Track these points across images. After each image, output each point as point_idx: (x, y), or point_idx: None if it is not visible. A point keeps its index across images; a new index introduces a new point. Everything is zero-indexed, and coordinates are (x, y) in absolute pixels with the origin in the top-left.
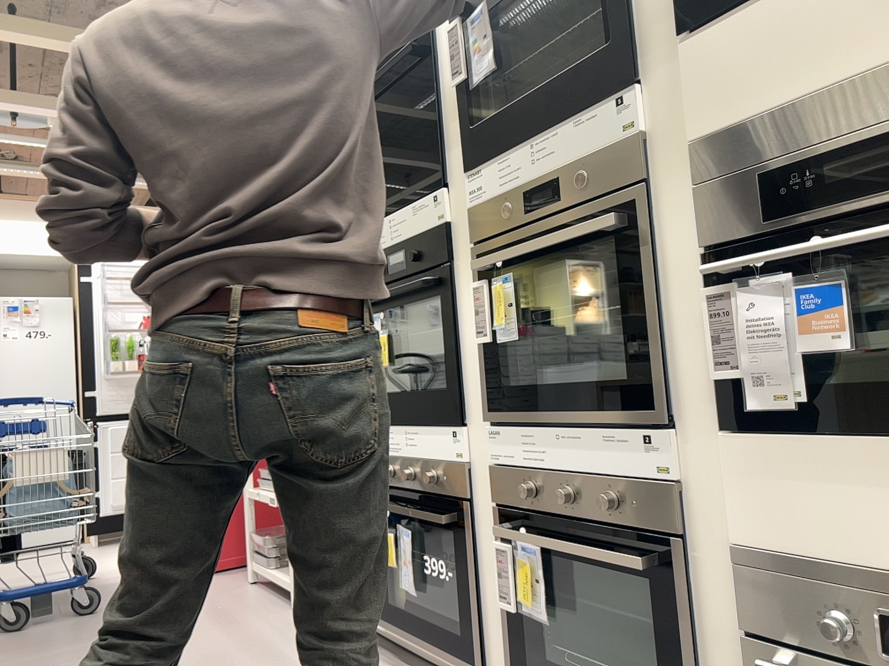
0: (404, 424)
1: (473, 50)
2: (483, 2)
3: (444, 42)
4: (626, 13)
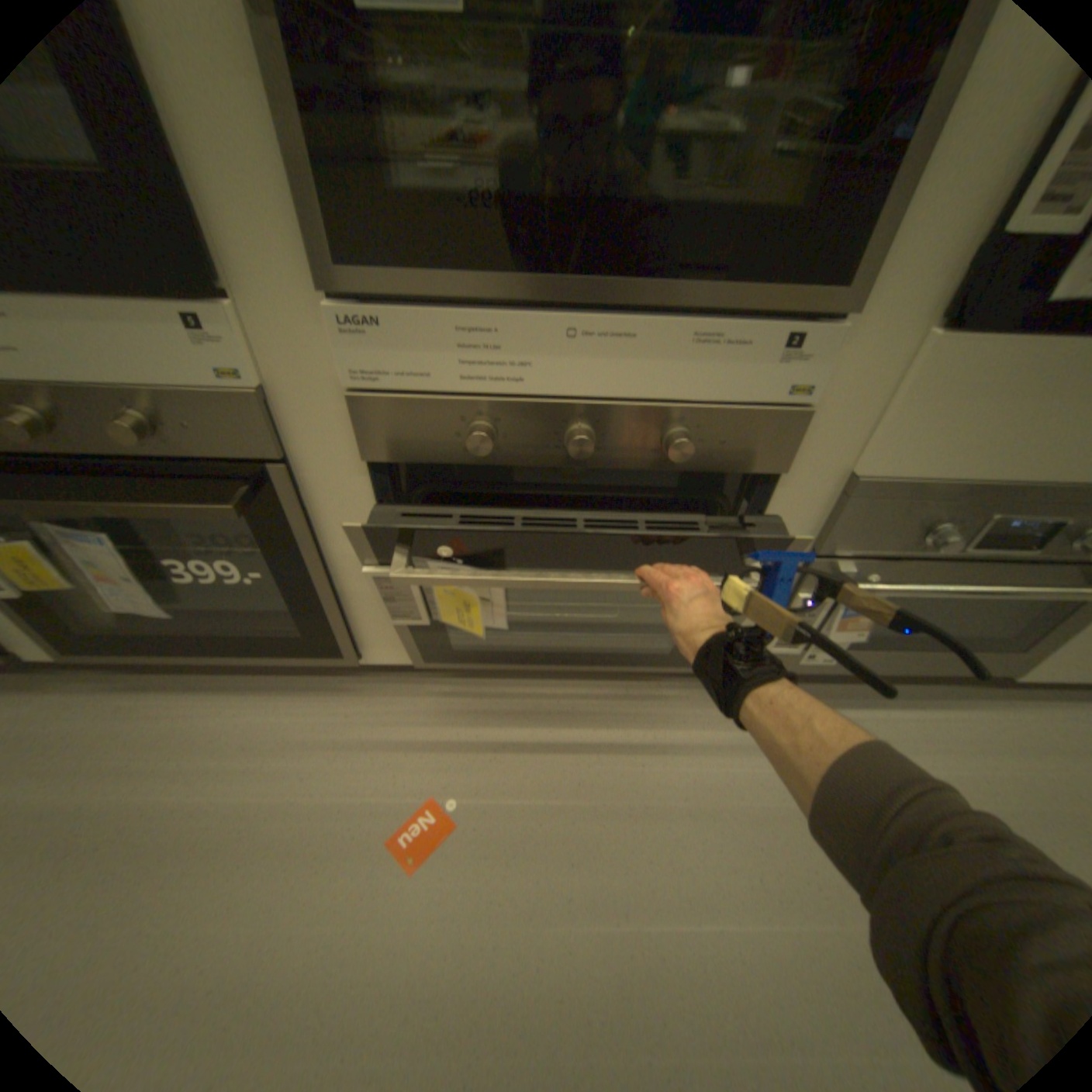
0: None
1: None
2: None
3: None
4: None
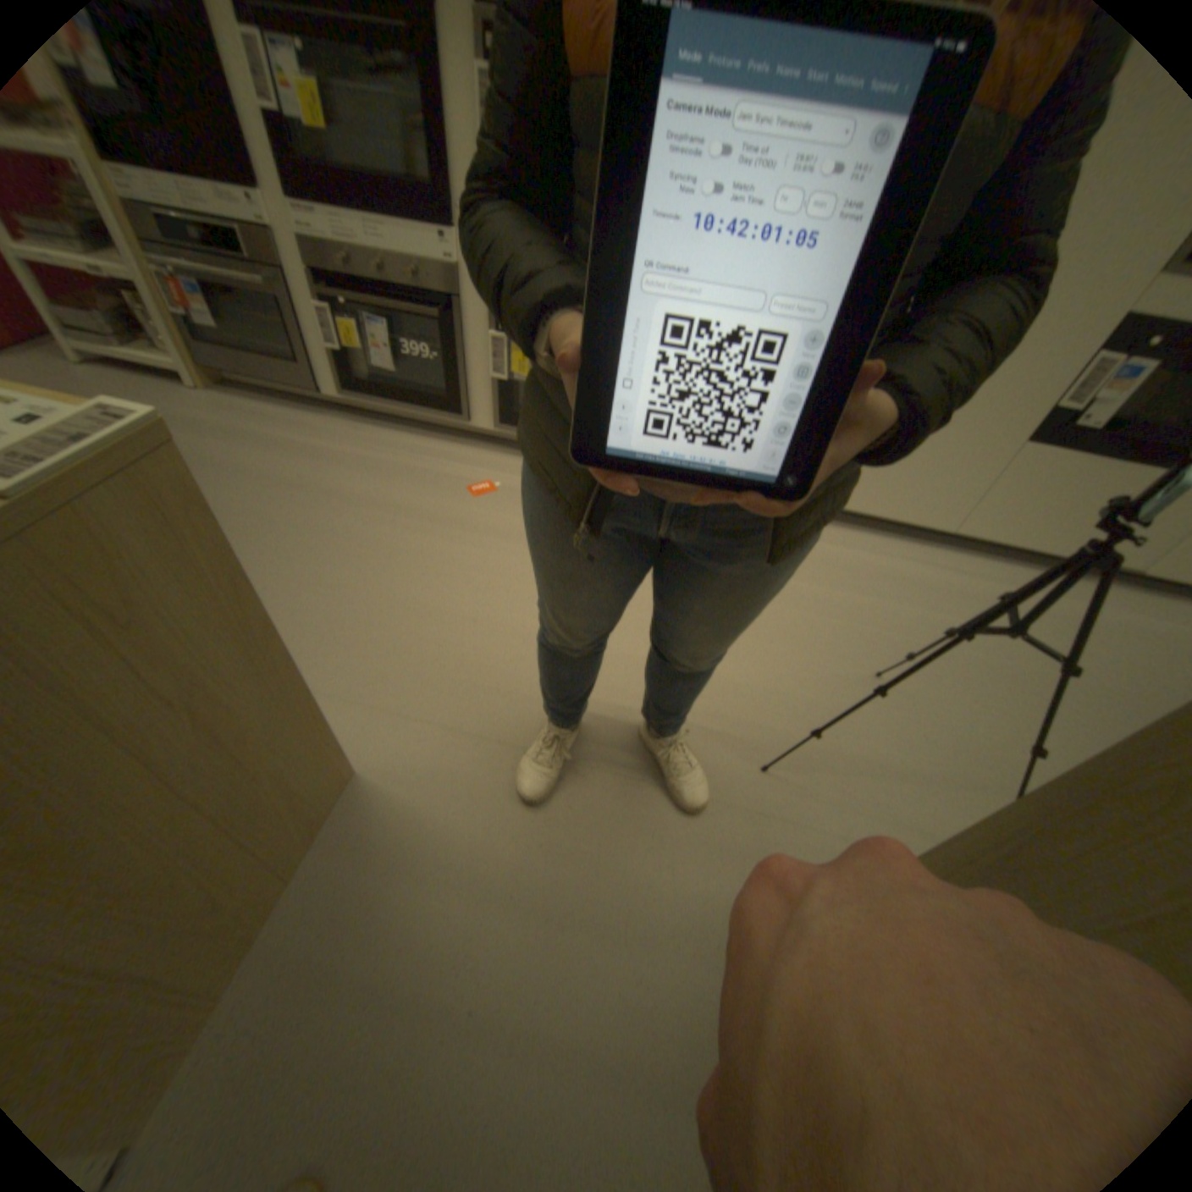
0: (360, 206)
1: None
2: None
3: None
4: None
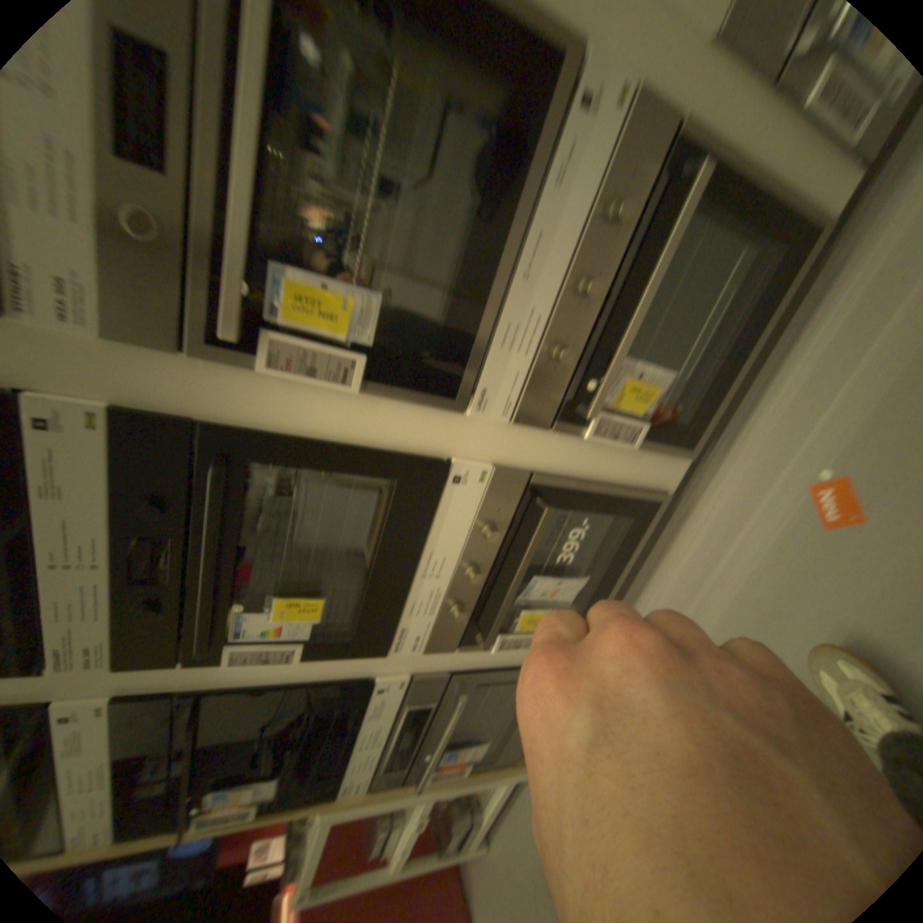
0: (415, 573)
1: None
2: None
3: None
4: None
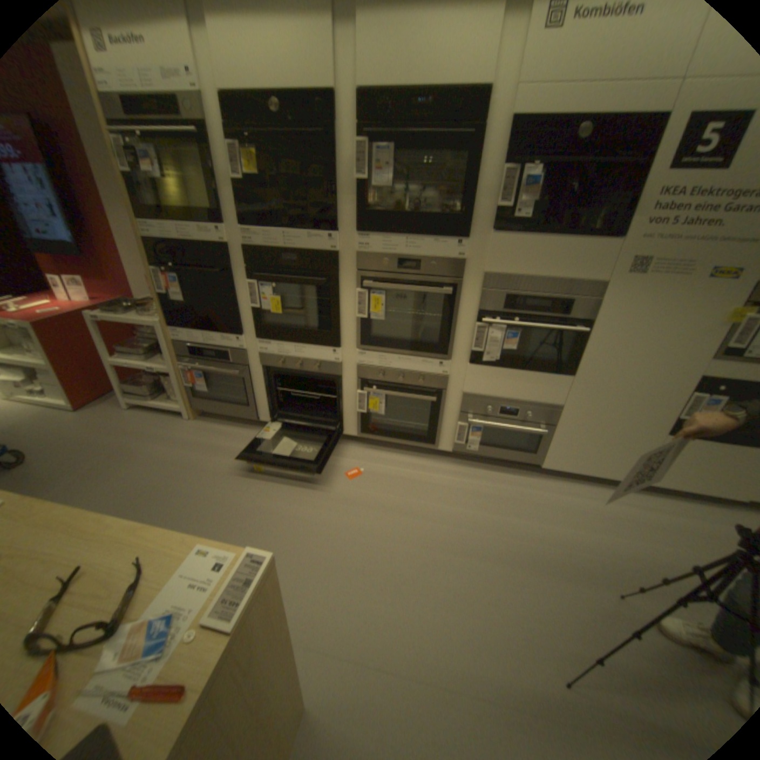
0: (294, 344)
1: (374, 165)
2: (386, 139)
3: (345, 141)
4: (472, 205)
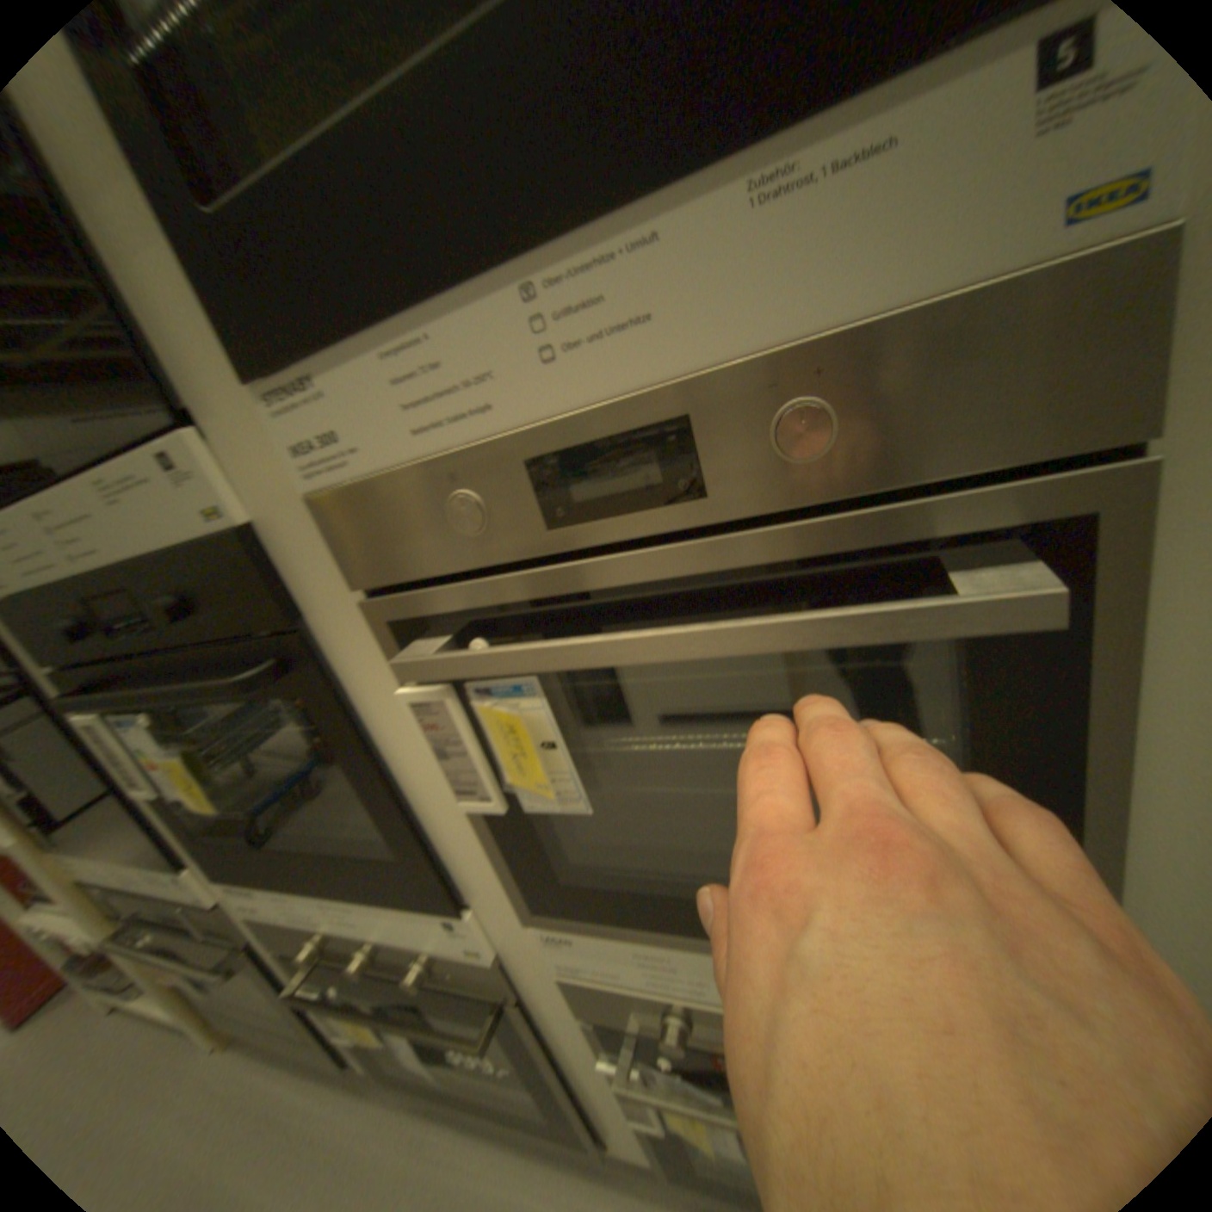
0: (316, 891)
1: None
2: None
3: None
4: None
